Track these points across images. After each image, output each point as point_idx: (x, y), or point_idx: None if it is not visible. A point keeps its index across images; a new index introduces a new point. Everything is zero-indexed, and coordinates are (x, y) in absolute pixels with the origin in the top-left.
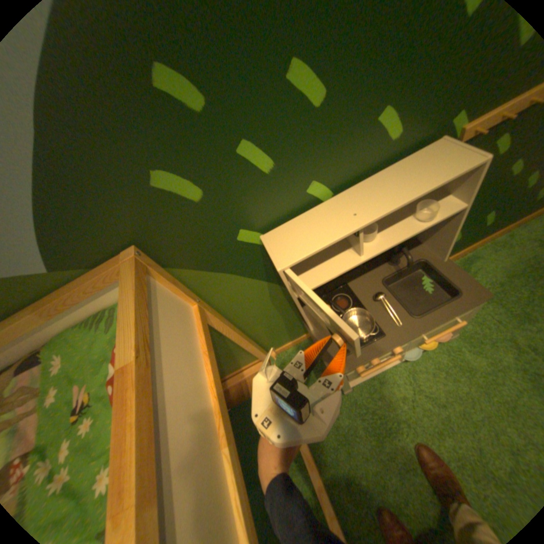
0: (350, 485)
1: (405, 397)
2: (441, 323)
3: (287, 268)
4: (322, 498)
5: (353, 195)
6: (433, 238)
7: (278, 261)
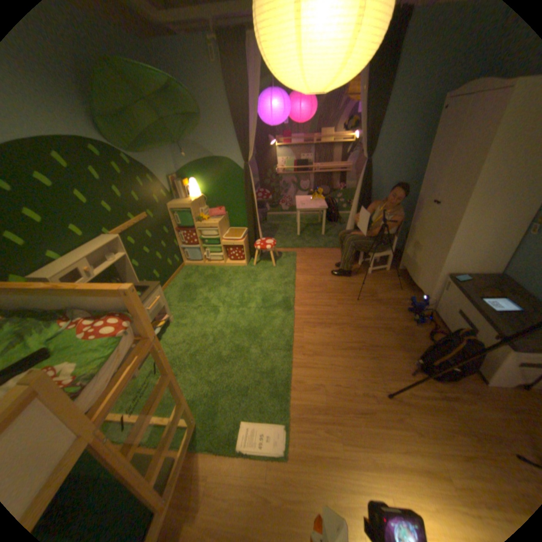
0: (162, 403)
1: (166, 353)
2: (146, 297)
3: (51, 278)
4: (150, 422)
5: (71, 254)
6: (127, 276)
7: (44, 277)
